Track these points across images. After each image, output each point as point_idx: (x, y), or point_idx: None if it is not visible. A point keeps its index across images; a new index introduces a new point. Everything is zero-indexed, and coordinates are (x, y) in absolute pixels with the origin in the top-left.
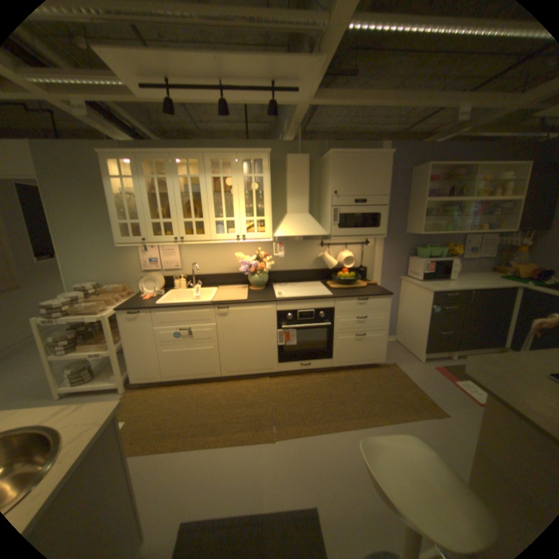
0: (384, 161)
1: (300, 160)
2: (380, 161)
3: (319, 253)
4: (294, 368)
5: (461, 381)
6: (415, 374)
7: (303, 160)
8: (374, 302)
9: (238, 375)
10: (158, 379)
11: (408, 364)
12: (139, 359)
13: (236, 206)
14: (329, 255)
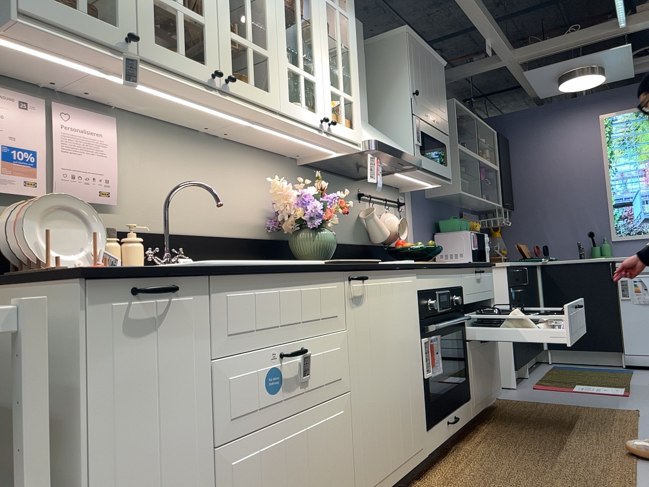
0: (441, 73)
1: (356, 27)
2: (439, 71)
3: (359, 212)
4: (443, 436)
5: (572, 387)
6: (534, 398)
7: (359, 30)
8: (486, 278)
9: None
10: None
11: (508, 394)
12: None
13: (317, 52)
14: (379, 215)
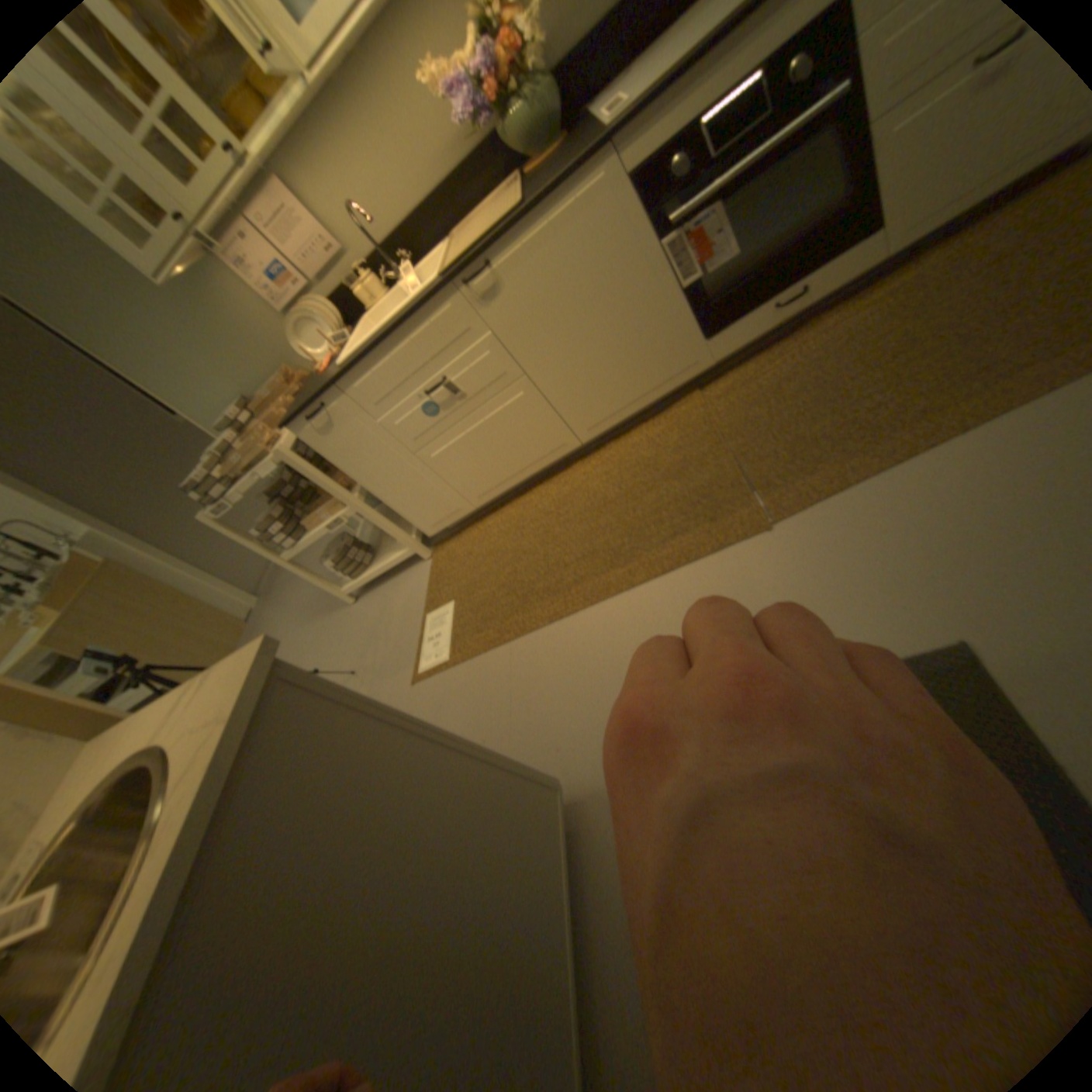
0: None
1: None
2: None
3: None
4: (762, 327)
5: None
6: None
7: None
8: None
9: (620, 422)
10: (469, 509)
11: None
12: (409, 491)
13: None
14: None
